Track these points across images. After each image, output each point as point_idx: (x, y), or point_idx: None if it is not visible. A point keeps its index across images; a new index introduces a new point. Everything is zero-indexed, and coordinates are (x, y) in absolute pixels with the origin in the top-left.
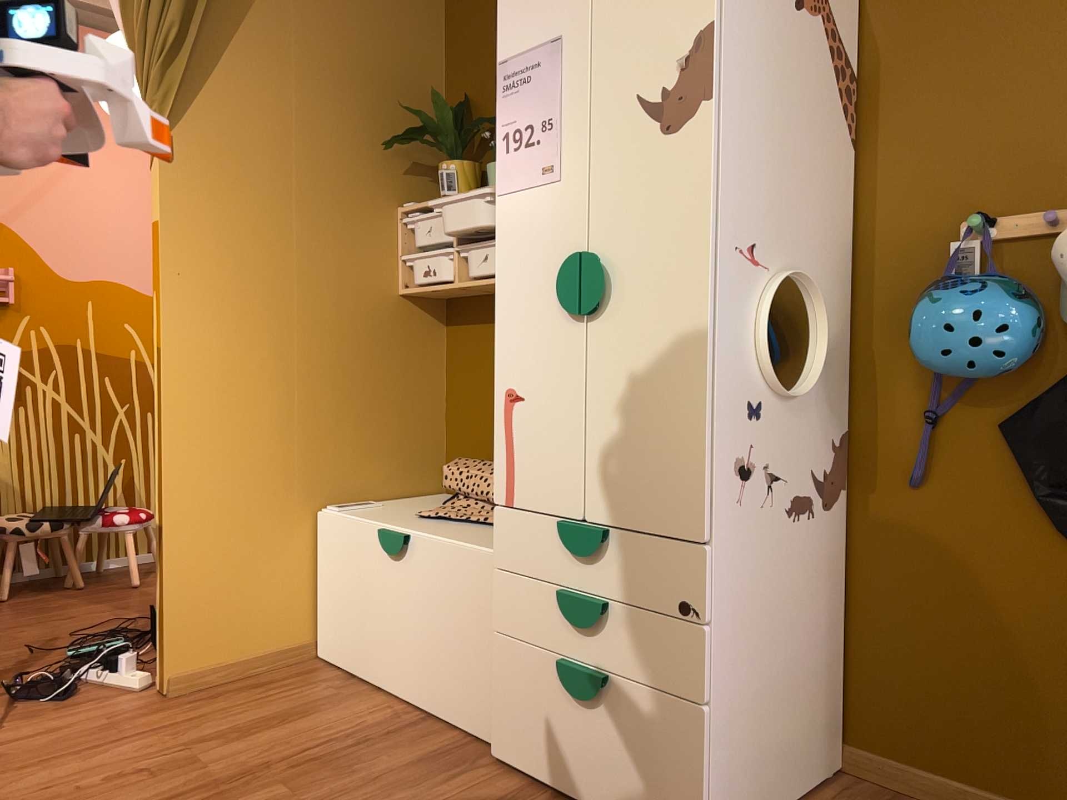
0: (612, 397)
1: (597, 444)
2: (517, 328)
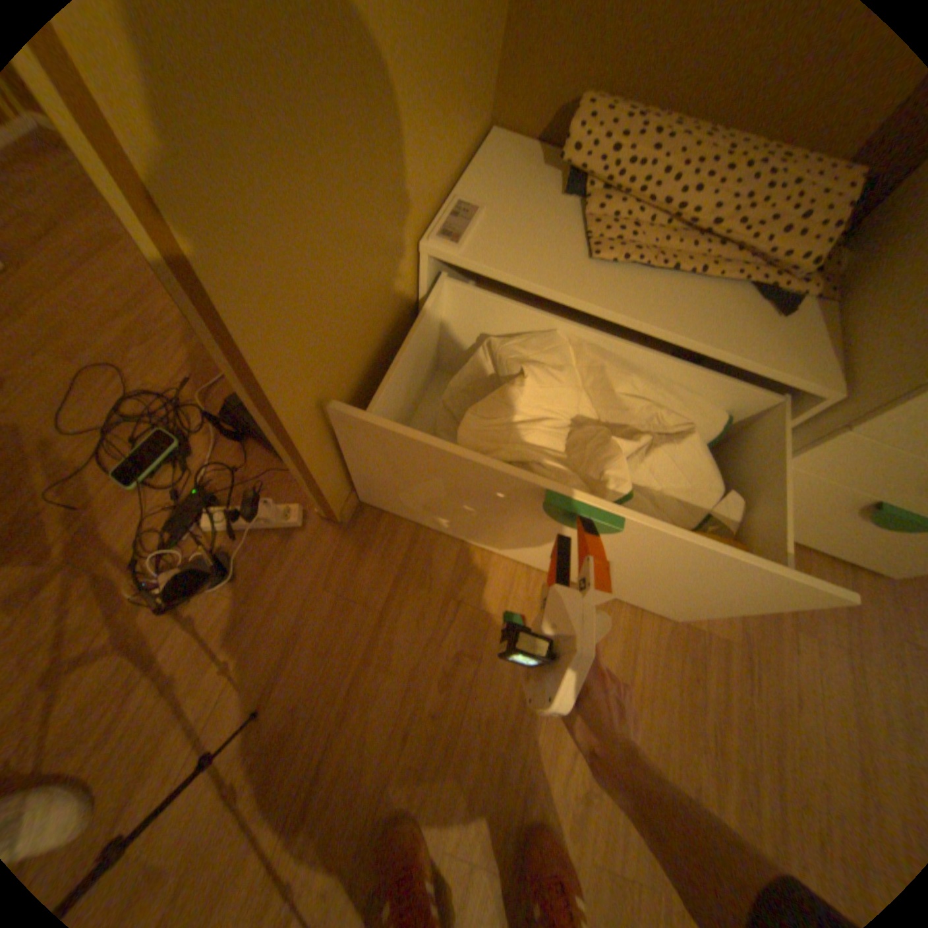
0: None
1: None
2: None
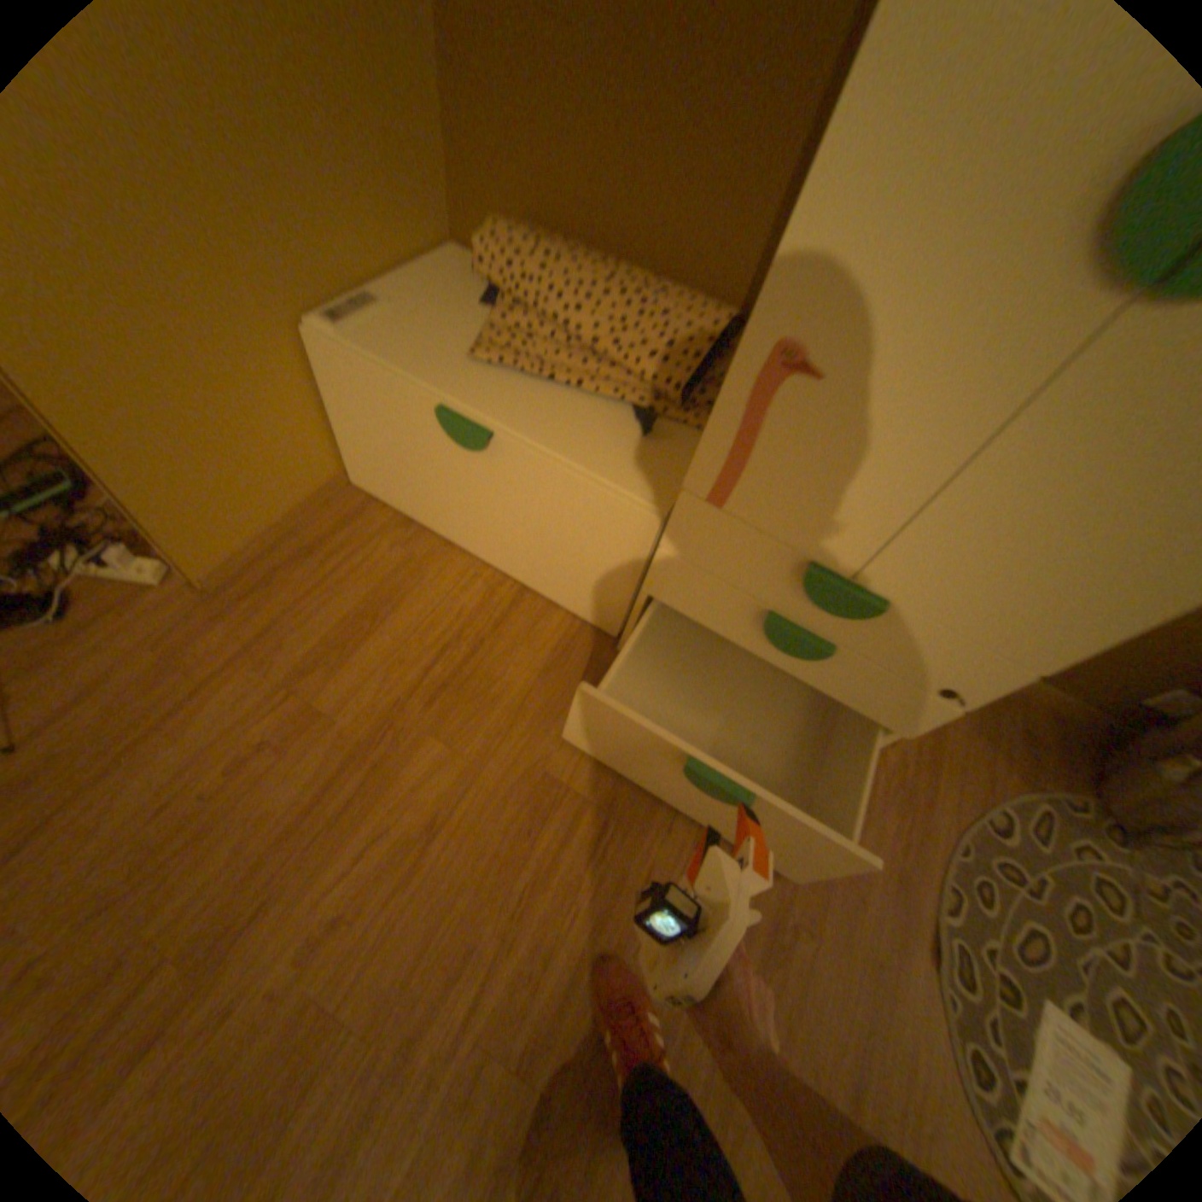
0: (1051, 473)
1: (950, 518)
2: (886, 215)
